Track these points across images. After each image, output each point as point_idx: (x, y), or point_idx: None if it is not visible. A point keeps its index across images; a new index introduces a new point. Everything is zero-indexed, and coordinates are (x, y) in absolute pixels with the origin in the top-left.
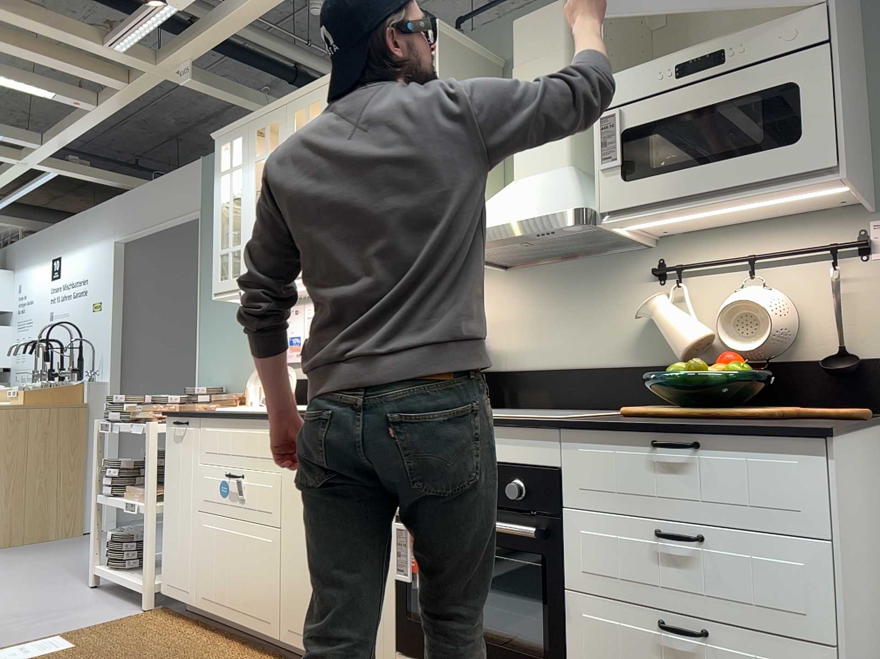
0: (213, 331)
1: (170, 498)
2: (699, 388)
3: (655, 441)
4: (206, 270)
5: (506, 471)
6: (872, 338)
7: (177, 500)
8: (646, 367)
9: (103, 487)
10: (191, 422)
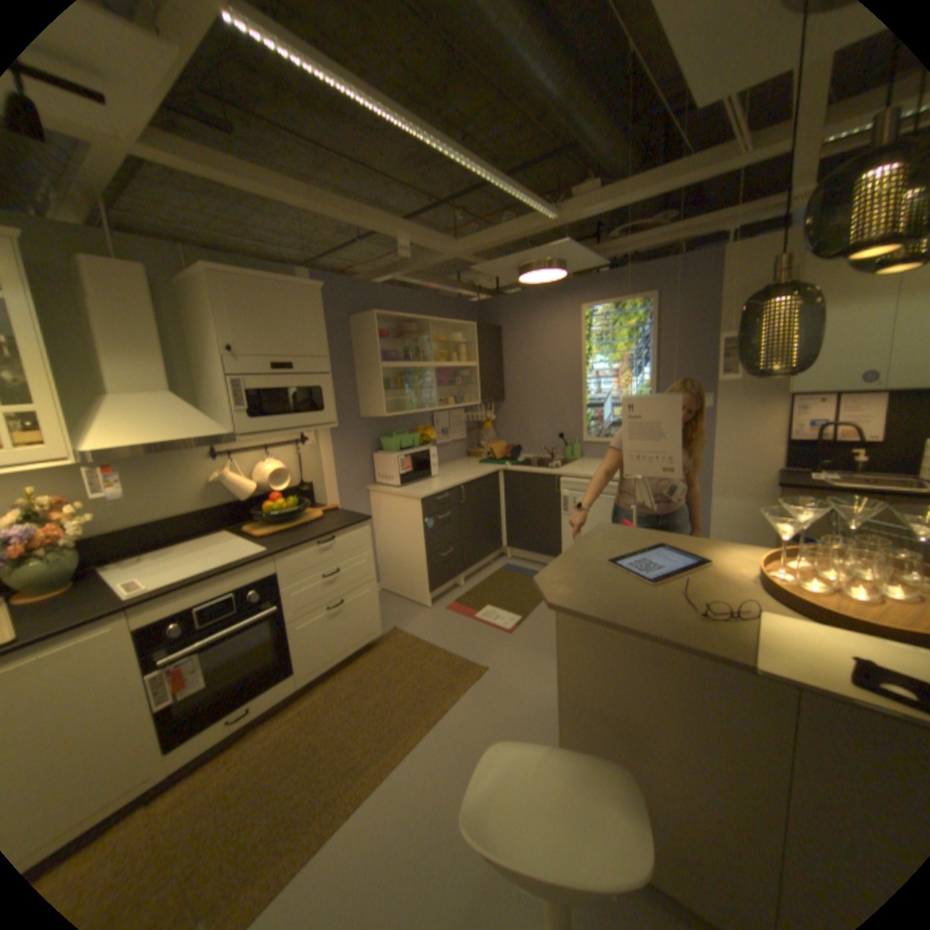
0: None
1: None
2: (284, 513)
3: (318, 542)
4: None
5: (242, 591)
6: (309, 475)
7: None
8: (213, 507)
9: None
10: None
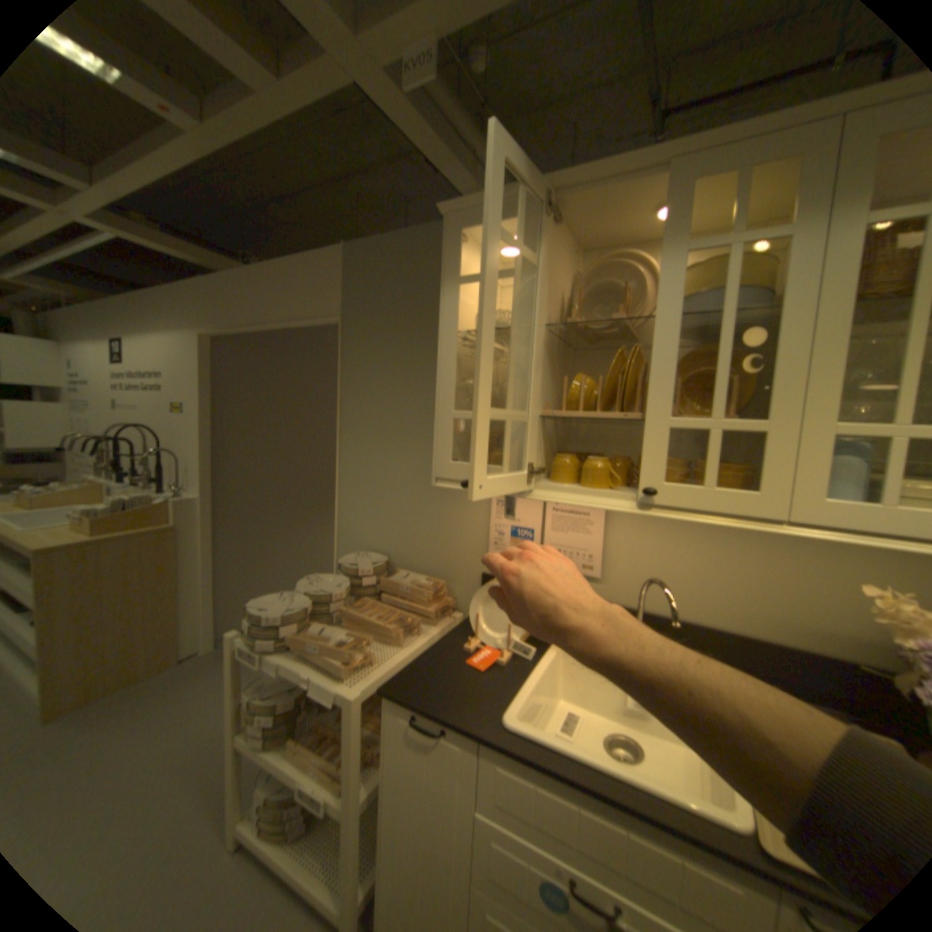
0: (363, 481)
1: (395, 824)
2: None
3: None
4: (349, 398)
5: None
6: None
7: (414, 838)
8: None
9: (246, 733)
10: (453, 737)
